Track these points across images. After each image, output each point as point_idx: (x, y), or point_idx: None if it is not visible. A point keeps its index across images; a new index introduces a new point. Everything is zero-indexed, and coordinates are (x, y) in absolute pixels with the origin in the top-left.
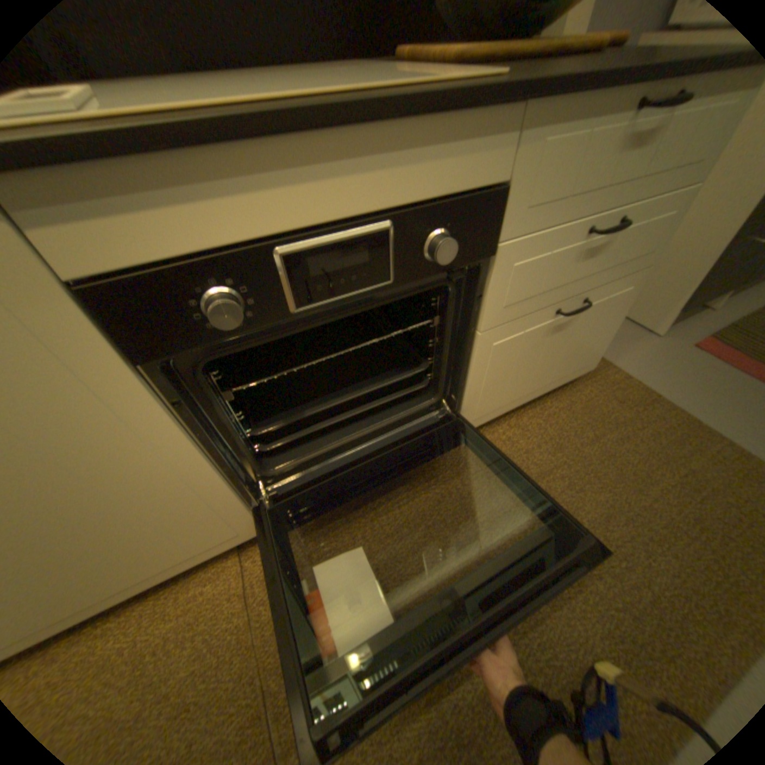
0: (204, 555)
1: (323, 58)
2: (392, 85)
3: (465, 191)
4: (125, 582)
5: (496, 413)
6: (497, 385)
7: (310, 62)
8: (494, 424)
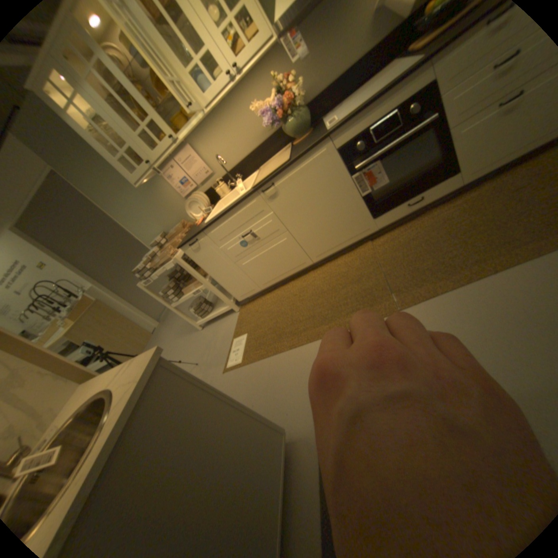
0: (361, 235)
1: (385, 64)
2: (393, 77)
3: (424, 87)
4: (342, 239)
5: (489, 167)
6: (479, 150)
7: (381, 68)
8: (497, 177)
